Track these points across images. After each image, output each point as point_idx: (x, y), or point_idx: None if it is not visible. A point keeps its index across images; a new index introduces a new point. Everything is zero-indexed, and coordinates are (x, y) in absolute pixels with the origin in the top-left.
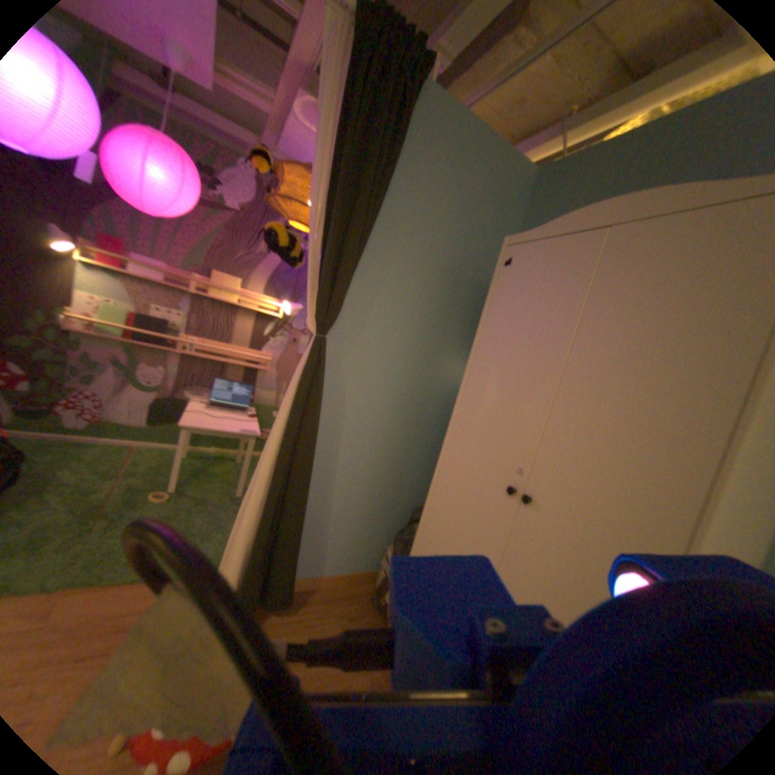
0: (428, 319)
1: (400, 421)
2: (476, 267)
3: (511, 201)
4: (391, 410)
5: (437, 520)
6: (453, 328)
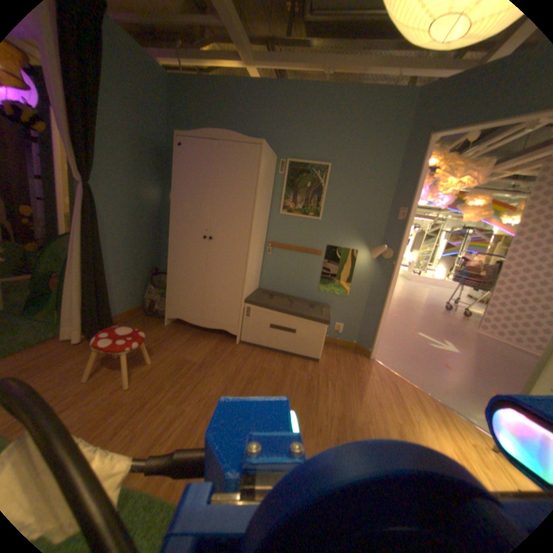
0: (132, 166)
1: (132, 225)
2: (149, 133)
3: (157, 93)
4: (126, 219)
5: (174, 260)
6: (146, 170)
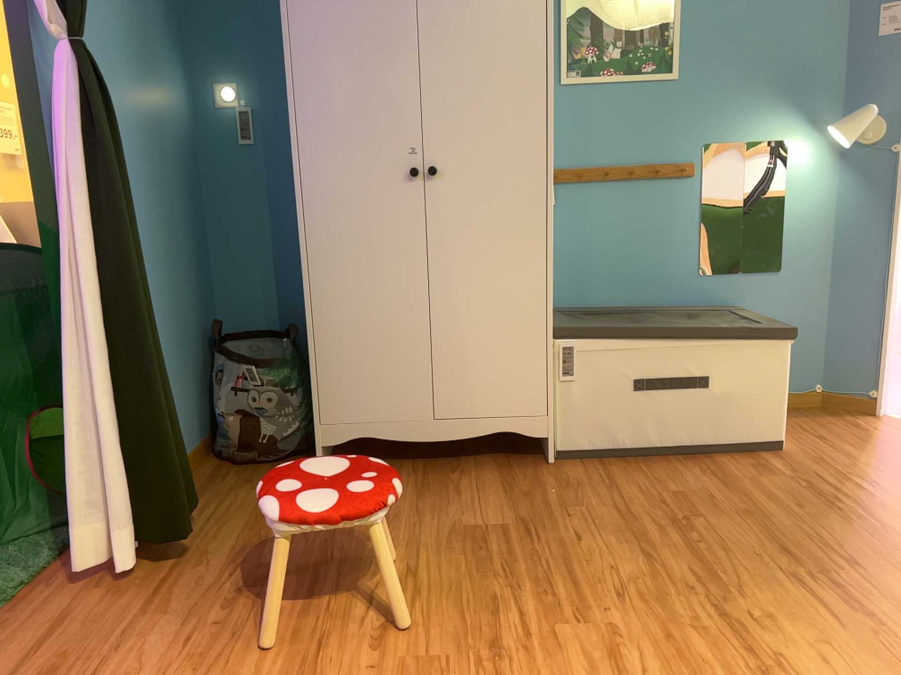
0: (130, 4)
1: (154, 189)
2: None
3: None
4: (142, 172)
5: (323, 262)
6: (156, 19)
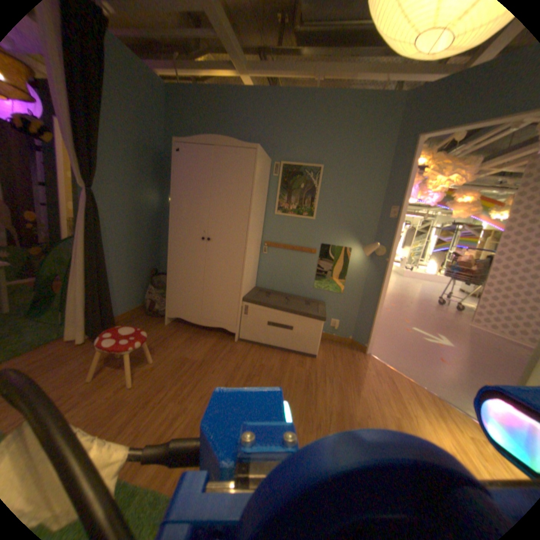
0: (132, 172)
1: (132, 228)
2: (148, 140)
3: (156, 102)
4: (127, 223)
5: (174, 261)
6: (145, 175)
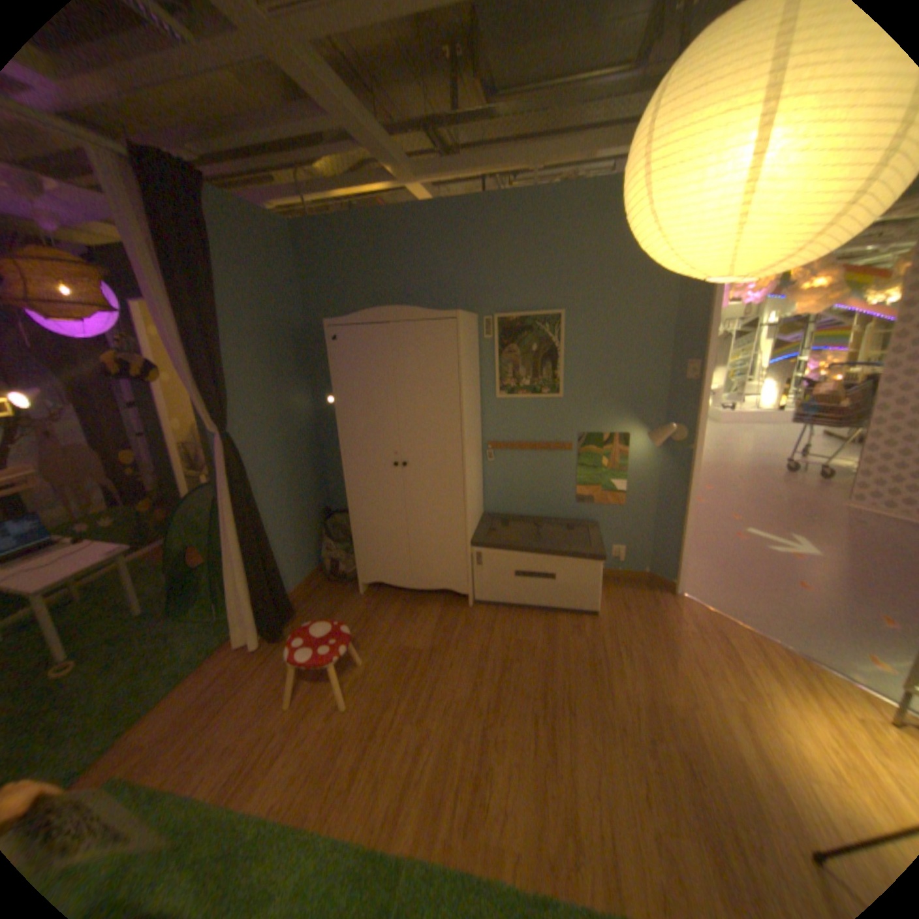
0: (270, 377)
1: (285, 459)
2: (281, 320)
3: (281, 256)
4: (277, 455)
5: (358, 501)
6: (288, 374)
